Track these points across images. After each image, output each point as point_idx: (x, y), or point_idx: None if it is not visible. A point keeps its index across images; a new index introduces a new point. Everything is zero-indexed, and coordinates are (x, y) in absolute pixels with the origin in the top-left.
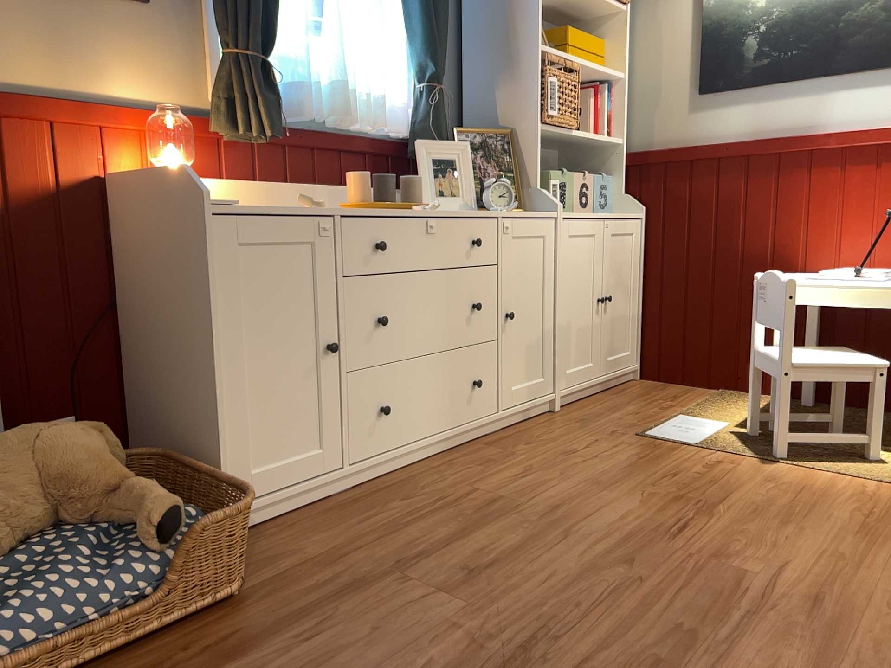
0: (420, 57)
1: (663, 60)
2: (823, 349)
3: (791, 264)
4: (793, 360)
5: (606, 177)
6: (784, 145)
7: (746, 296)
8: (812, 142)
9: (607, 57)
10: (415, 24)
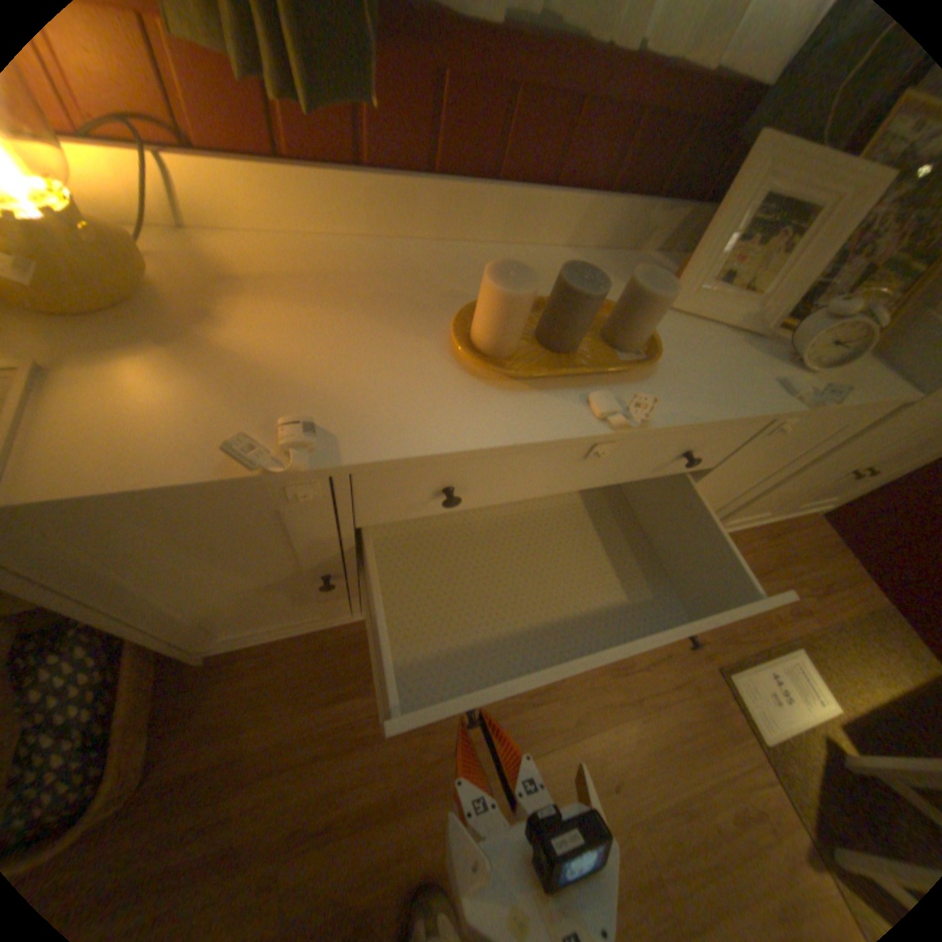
0: None
1: None
2: None
3: None
4: None
5: None
6: None
7: None
8: None
9: None
10: None
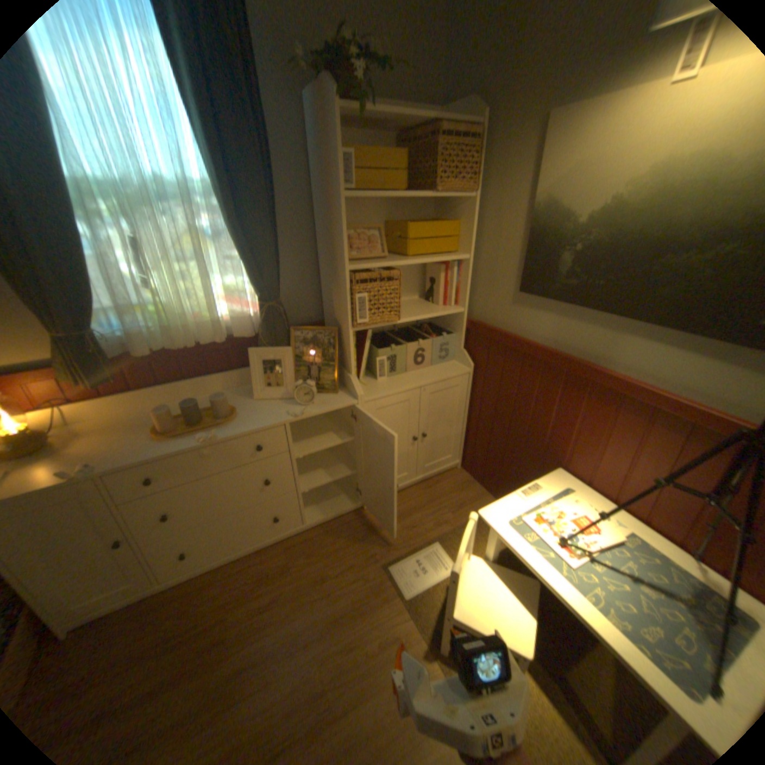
0: (250, 282)
1: (501, 249)
2: (516, 584)
3: (561, 459)
4: (461, 611)
5: (452, 333)
6: (573, 367)
7: (526, 462)
8: (597, 377)
9: (460, 235)
10: (240, 259)
